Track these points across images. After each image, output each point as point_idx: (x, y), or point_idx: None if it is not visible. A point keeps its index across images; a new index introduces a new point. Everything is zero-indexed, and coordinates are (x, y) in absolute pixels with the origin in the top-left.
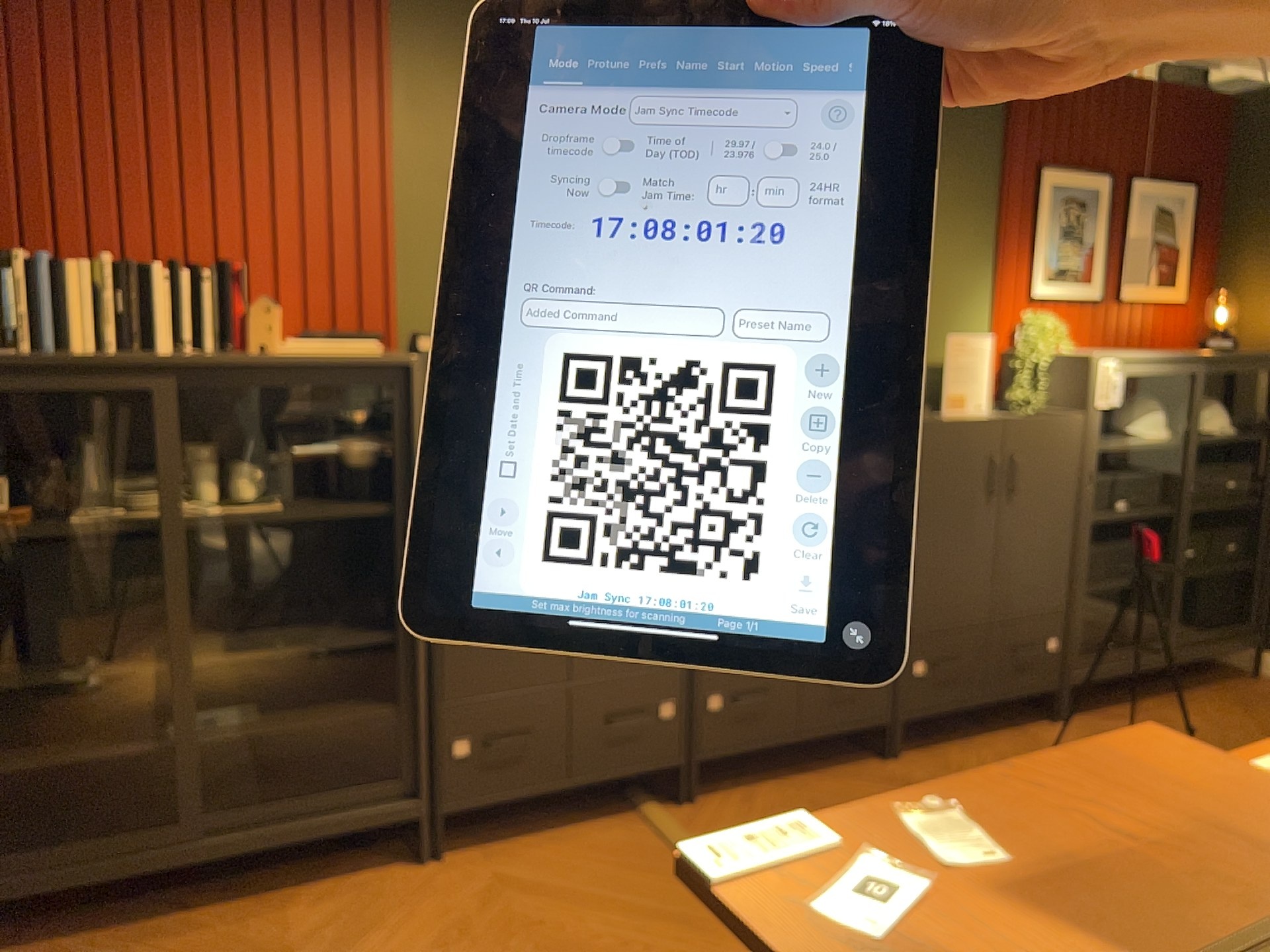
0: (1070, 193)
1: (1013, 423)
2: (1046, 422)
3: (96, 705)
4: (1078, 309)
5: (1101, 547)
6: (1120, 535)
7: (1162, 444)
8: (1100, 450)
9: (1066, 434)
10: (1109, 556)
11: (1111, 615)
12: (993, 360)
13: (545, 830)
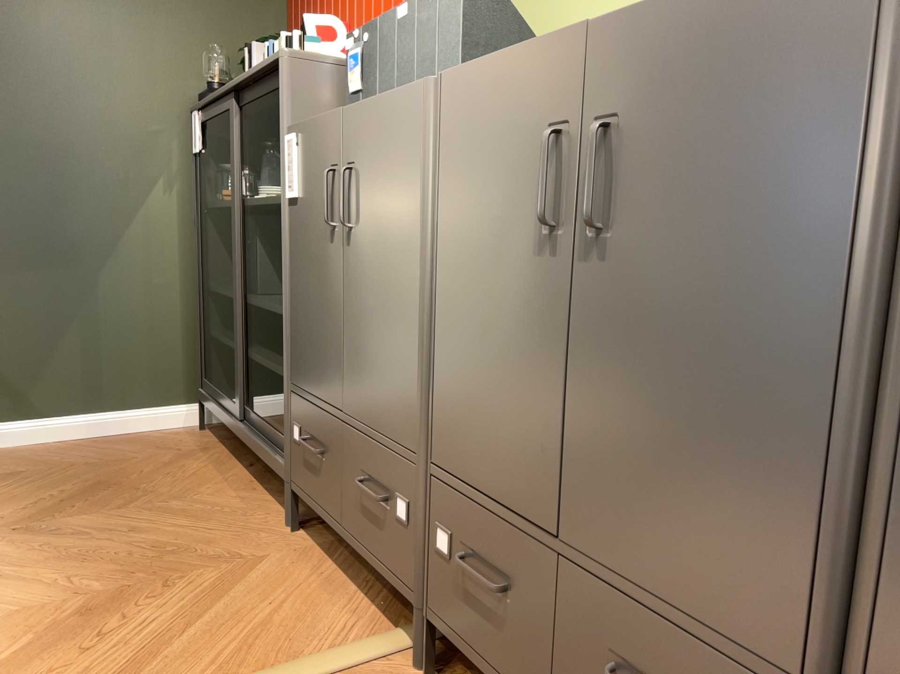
0: None
1: None
2: None
3: None
4: None
5: None
6: None
7: None
8: None
9: None
10: None
11: None
12: None
13: (351, 576)
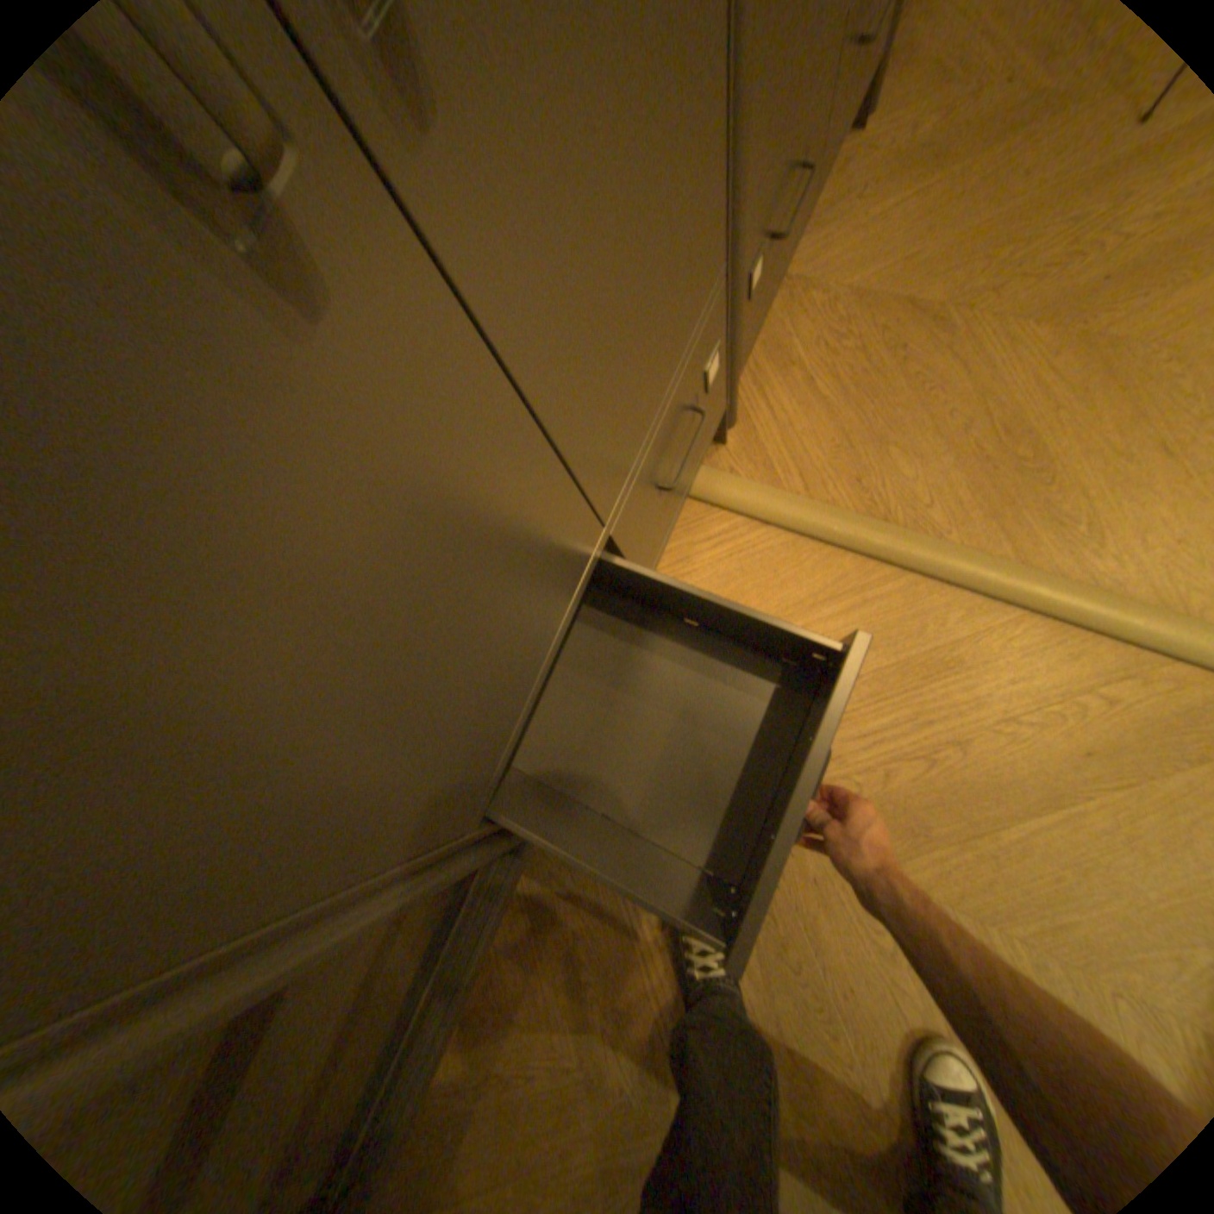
0: None
1: None
2: None
3: None
4: None
5: None
6: None
7: None
8: None
9: None
10: None
11: None
12: None
13: None
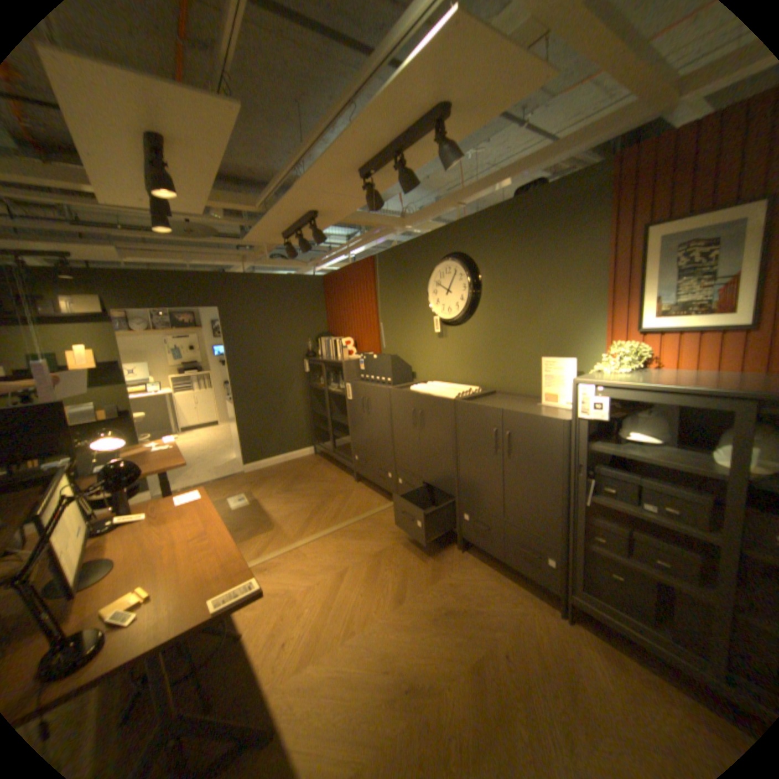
0: (688, 237)
1: (507, 413)
2: (530, 417)
3: (345, 424)
4: (711, 336)
5: (619, 529)
6: (687, 541)
7: (692, 470)
8: (602, 452)
9: (548, 429)
10: (631, 541)
11: (642, 592)
12: (577, 374)
13: (377, 492)
